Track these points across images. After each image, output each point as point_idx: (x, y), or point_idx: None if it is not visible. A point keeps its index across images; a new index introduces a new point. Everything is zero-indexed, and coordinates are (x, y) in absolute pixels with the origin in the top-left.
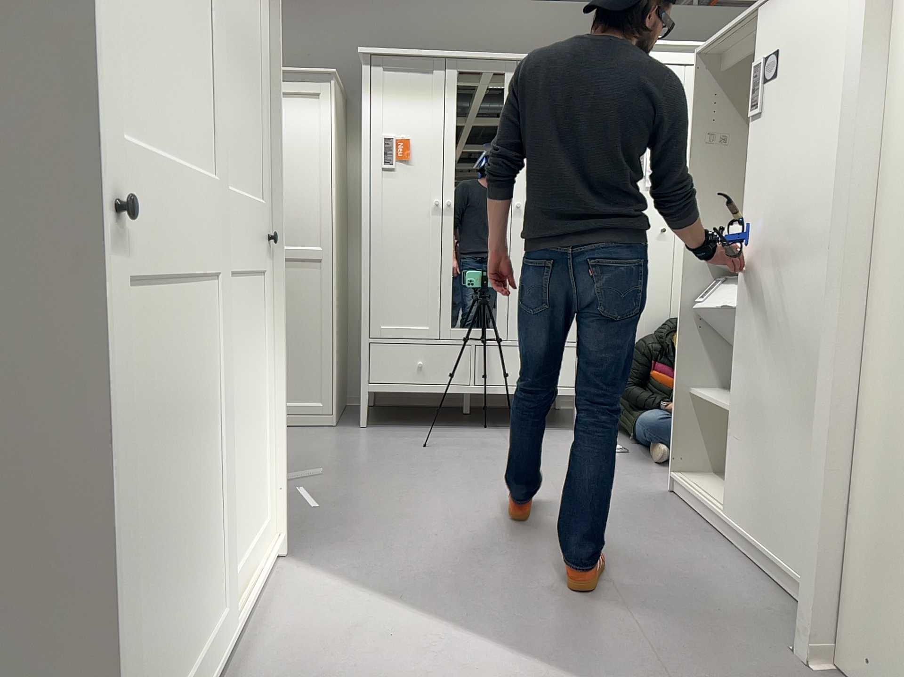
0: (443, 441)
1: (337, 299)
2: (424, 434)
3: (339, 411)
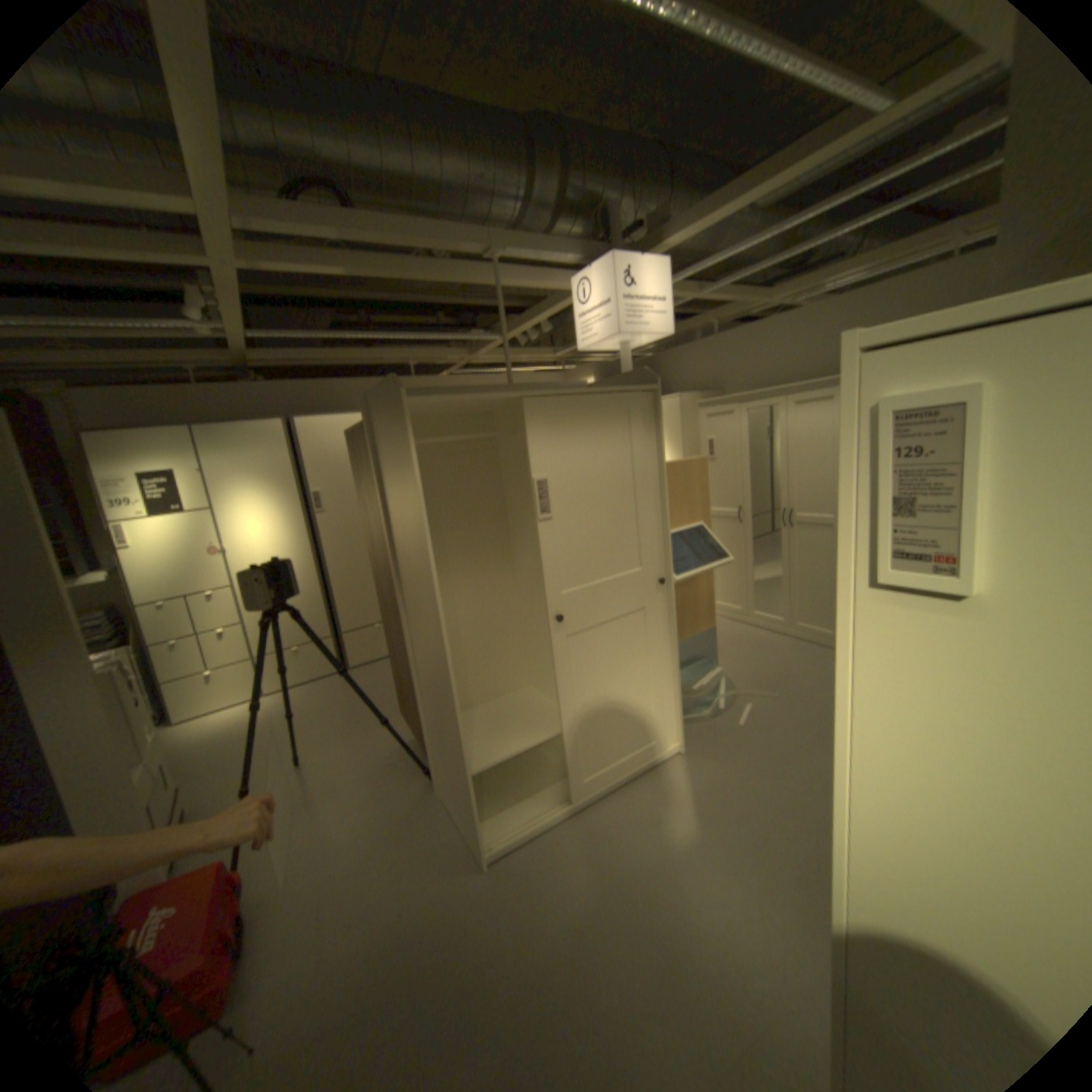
0: None
1: None
2: None
3: None
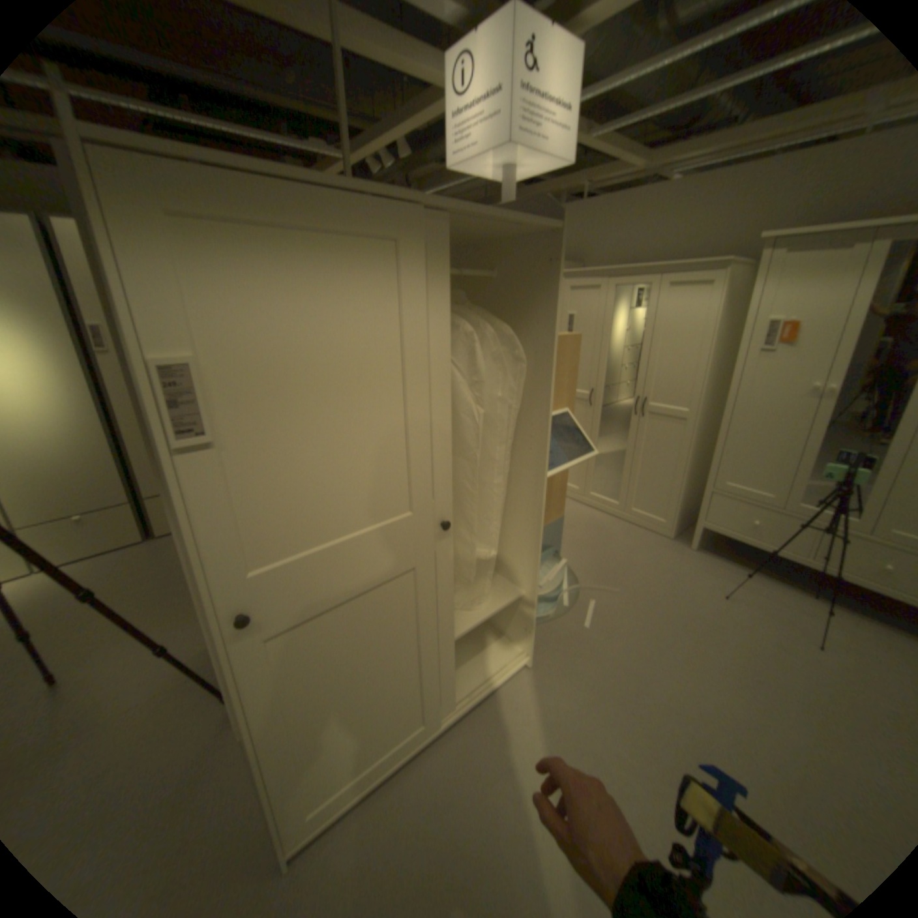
0: (752, 598)
1: (695, 451)
2: (742, 580)
3: (682, 528)
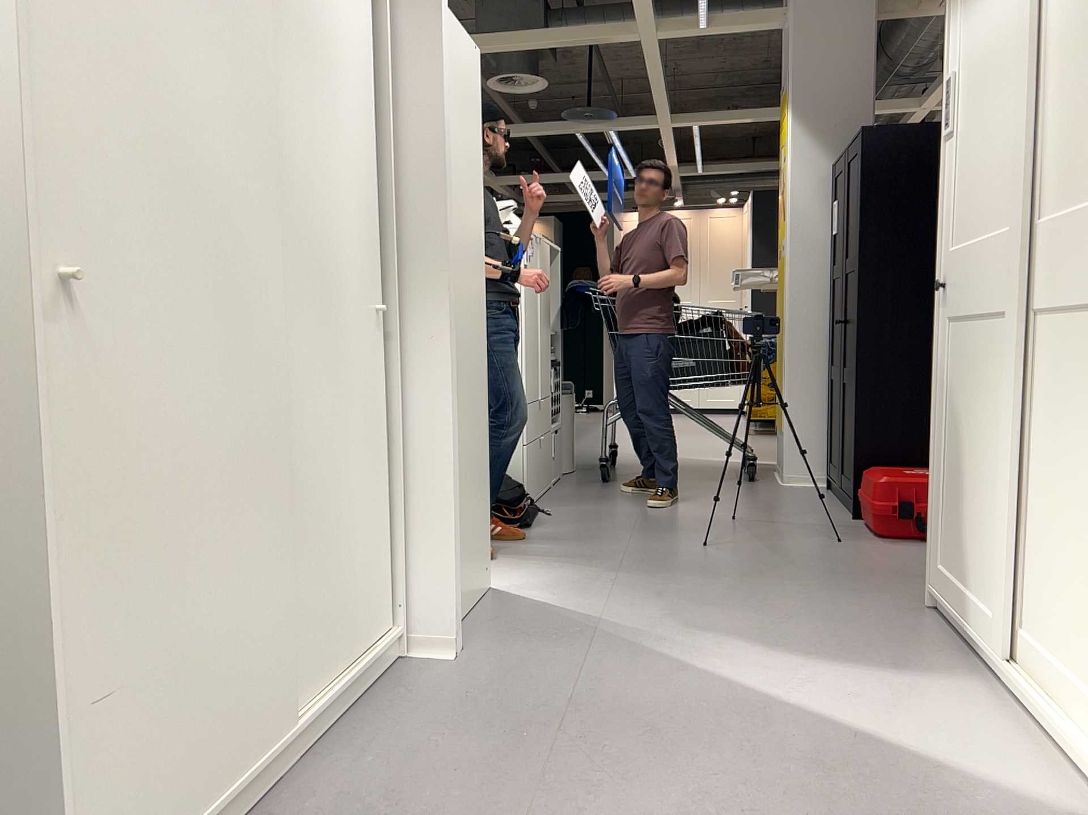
0: None
1: None
2: None
3: None
